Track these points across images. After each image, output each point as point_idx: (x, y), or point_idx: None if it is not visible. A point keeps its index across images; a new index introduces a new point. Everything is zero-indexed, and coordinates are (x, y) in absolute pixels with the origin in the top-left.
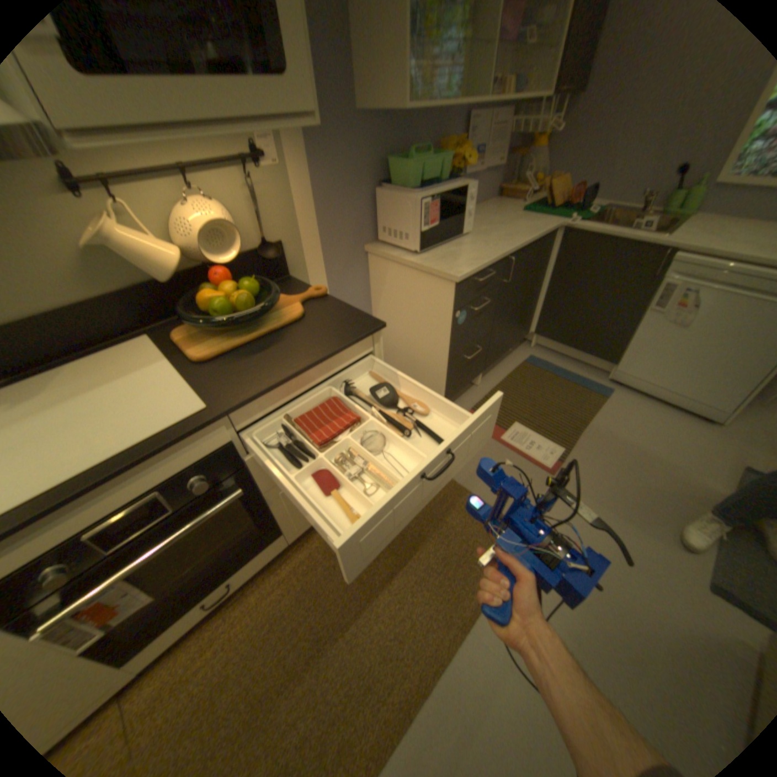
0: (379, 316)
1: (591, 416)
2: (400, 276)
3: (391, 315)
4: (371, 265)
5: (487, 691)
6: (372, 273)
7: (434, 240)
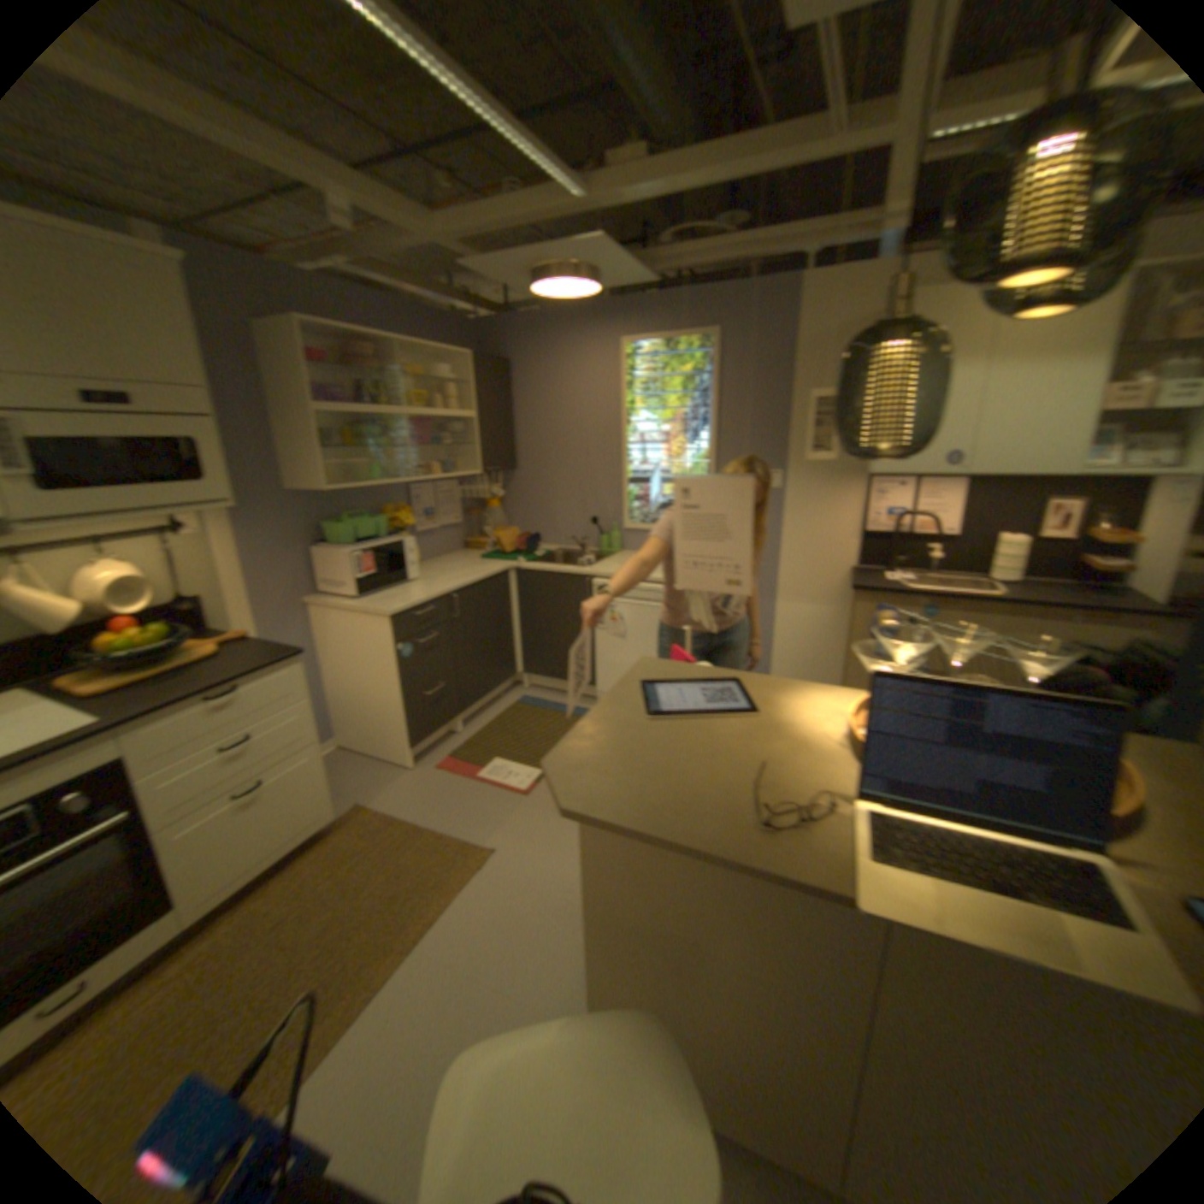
0: (331, 669)
1: None
2: (345, 621)
3: (343, 663)
4: (316, 616)
5: (423, 997)
6: (318, 623)
7: (378, 587)
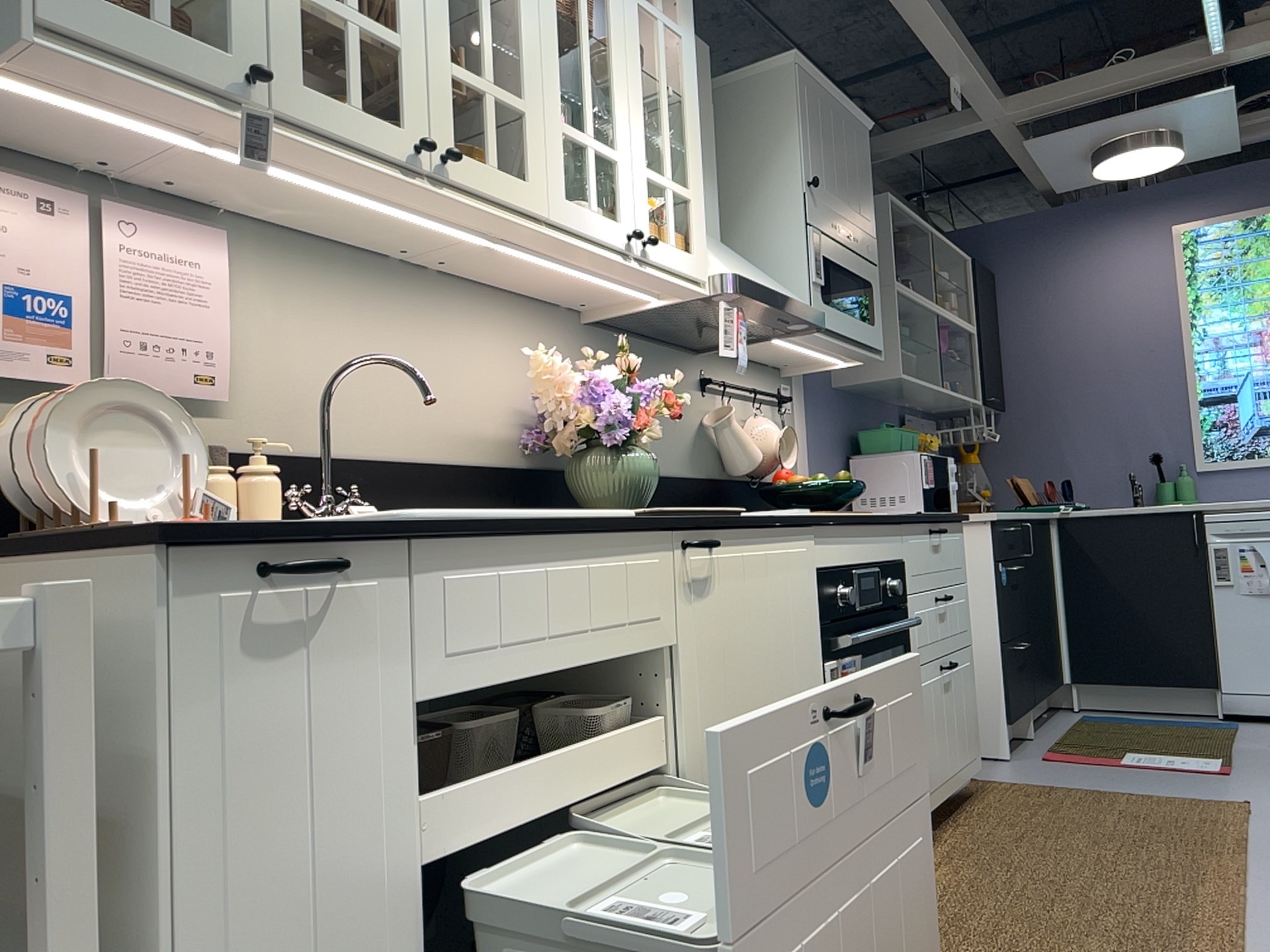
0: None
1: (1229, 737)
2: None
3: None
4: None
5: None
6: None
7: (935, 505)
